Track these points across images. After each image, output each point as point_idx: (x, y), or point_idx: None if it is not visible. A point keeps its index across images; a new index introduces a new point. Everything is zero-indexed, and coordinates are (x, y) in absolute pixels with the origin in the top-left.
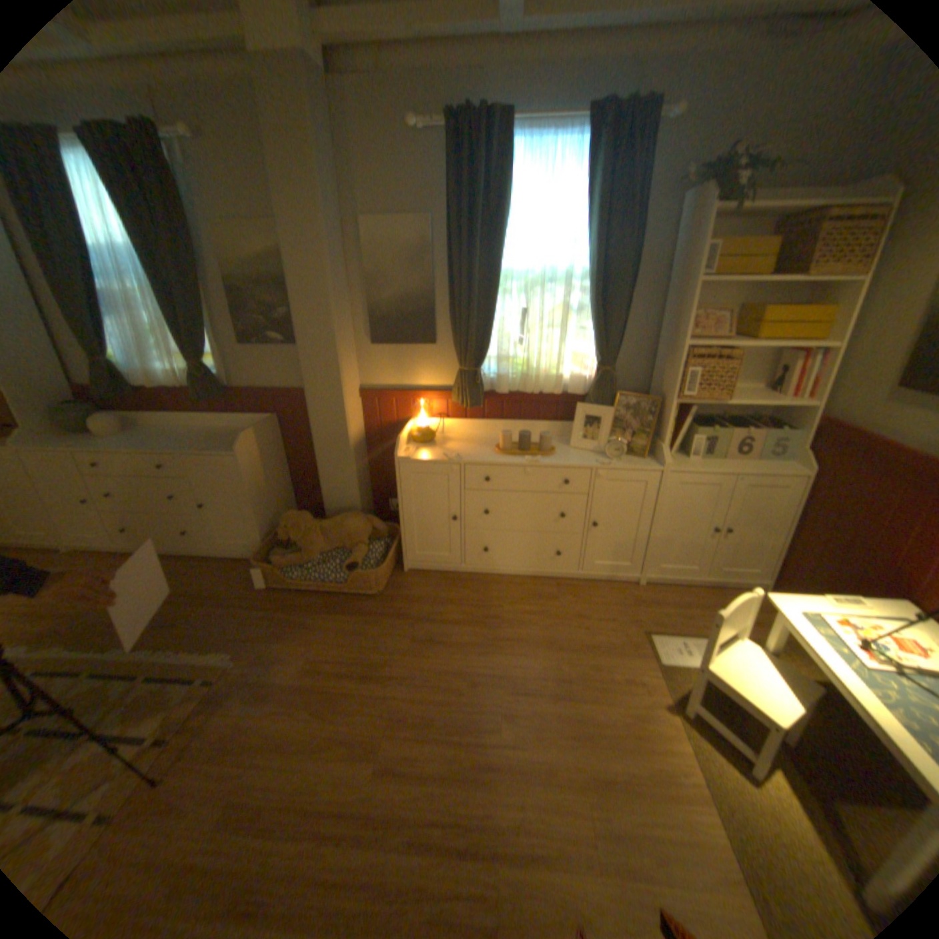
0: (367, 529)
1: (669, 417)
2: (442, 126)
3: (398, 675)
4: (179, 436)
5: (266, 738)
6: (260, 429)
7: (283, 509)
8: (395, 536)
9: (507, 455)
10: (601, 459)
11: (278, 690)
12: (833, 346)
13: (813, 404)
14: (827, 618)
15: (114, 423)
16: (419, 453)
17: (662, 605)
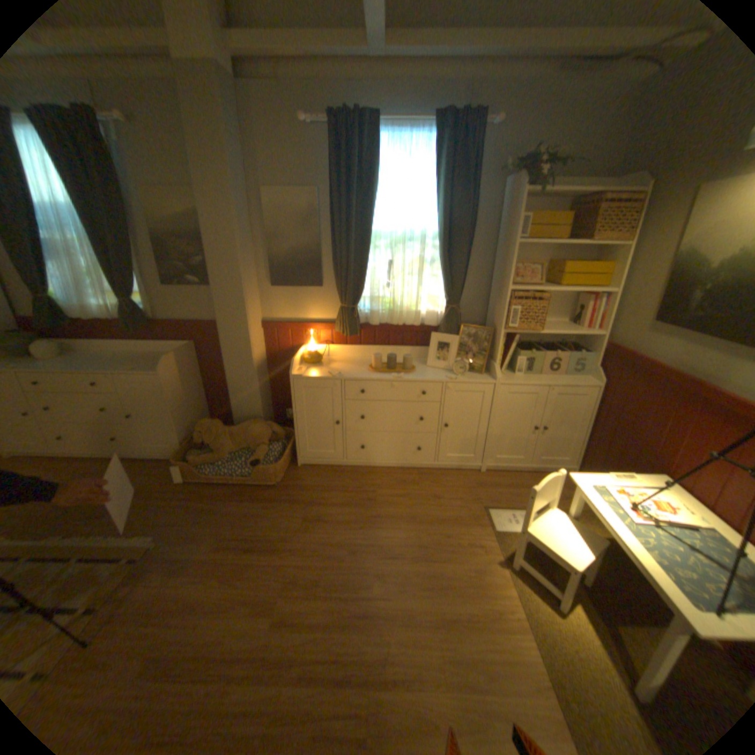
0: (268, 432)
1: (499, 343)
2: (325, 121)
3: (291, 547)
4: (110, 359)
5: (182, 602)
6: (179, 353)
7: (198, 418)
8: (290, 438)
9: (378, 373)
10: (449, 375)
11: (193, 564)
12: (613, 291)
13: (601, 333)
14: (609, 489)
15: (53, 348)
16: (309, 371)
17: (497, 486)
